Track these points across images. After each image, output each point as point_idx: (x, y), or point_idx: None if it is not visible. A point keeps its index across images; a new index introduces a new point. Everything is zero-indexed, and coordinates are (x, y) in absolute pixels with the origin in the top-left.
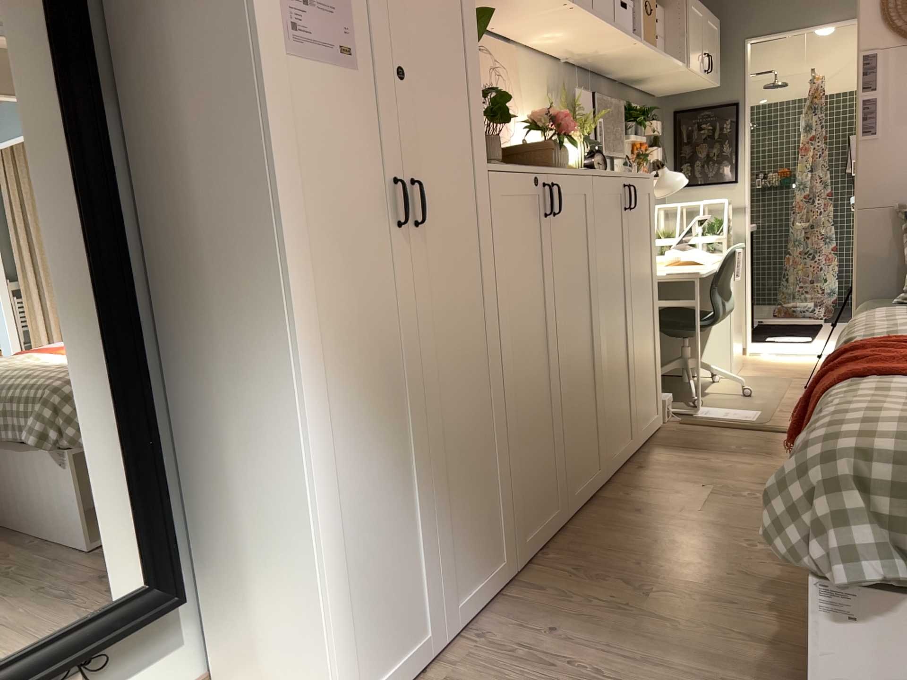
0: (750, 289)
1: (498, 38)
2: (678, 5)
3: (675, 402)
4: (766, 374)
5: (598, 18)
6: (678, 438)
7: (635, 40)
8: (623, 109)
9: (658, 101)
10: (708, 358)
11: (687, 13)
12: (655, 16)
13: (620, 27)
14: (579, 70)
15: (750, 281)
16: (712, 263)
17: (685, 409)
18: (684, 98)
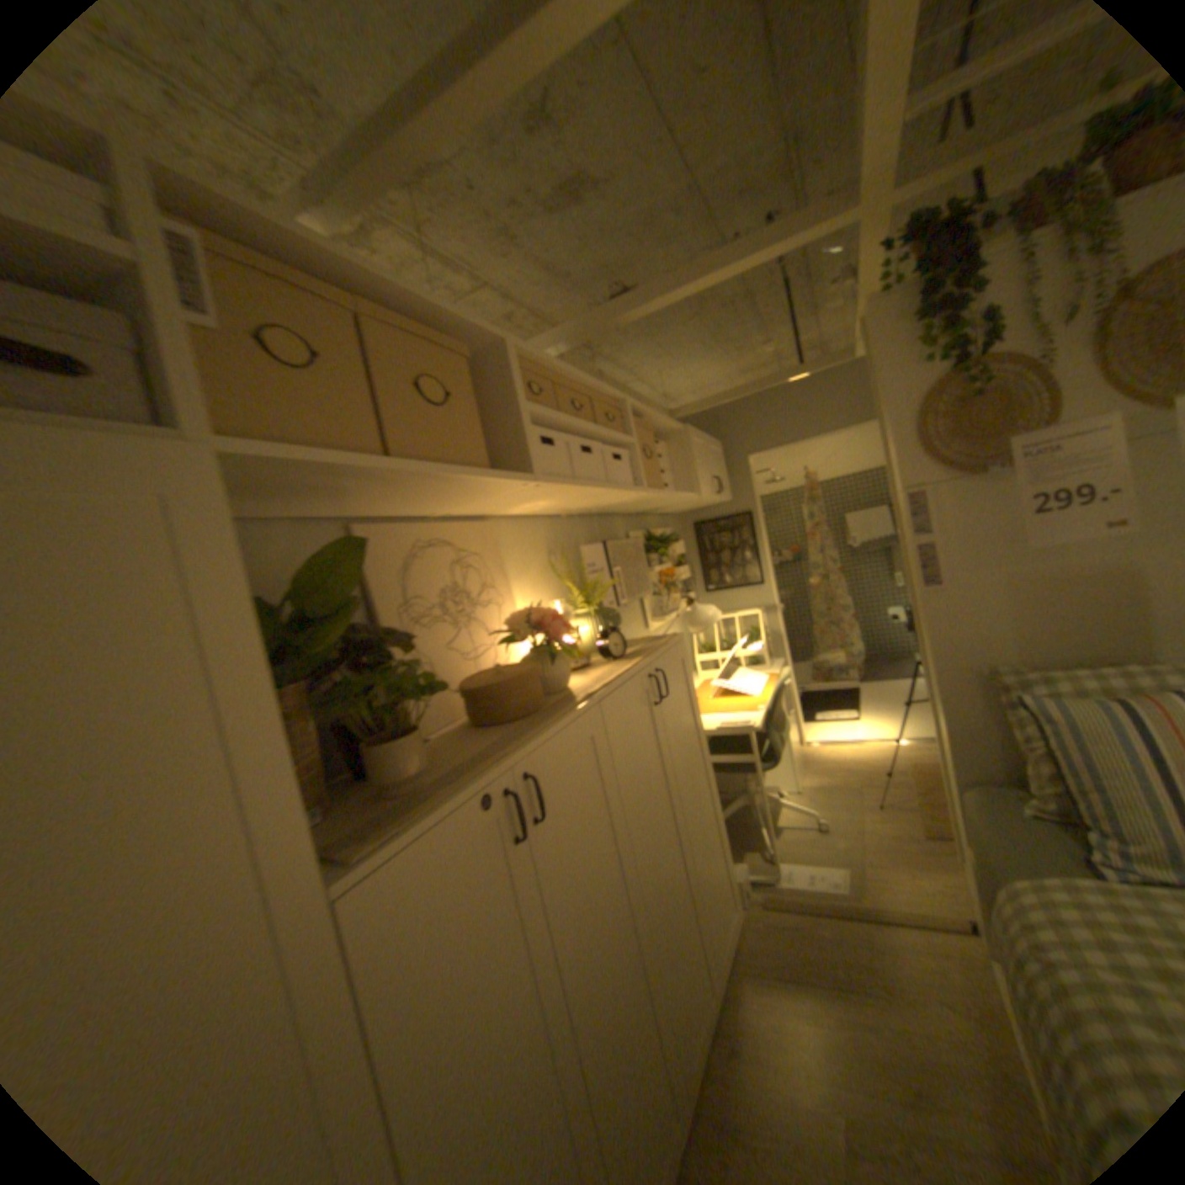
0: (794, 682)
1: (466, 517)
2: (680, 435)
3: (748, 855)
4: (831, 784)
5: (582, 483)
6: (764, 951)
7: (638, 490)
8: (644, 539)
9: (677, 515)
10: (770, 775)
11: (691, 443)
12: (657, 454)
13: (618, 480)
14: (587, 516)
15: (793, 674)
16: (759, 693)
17: (762, 871)
18: (701, 510)
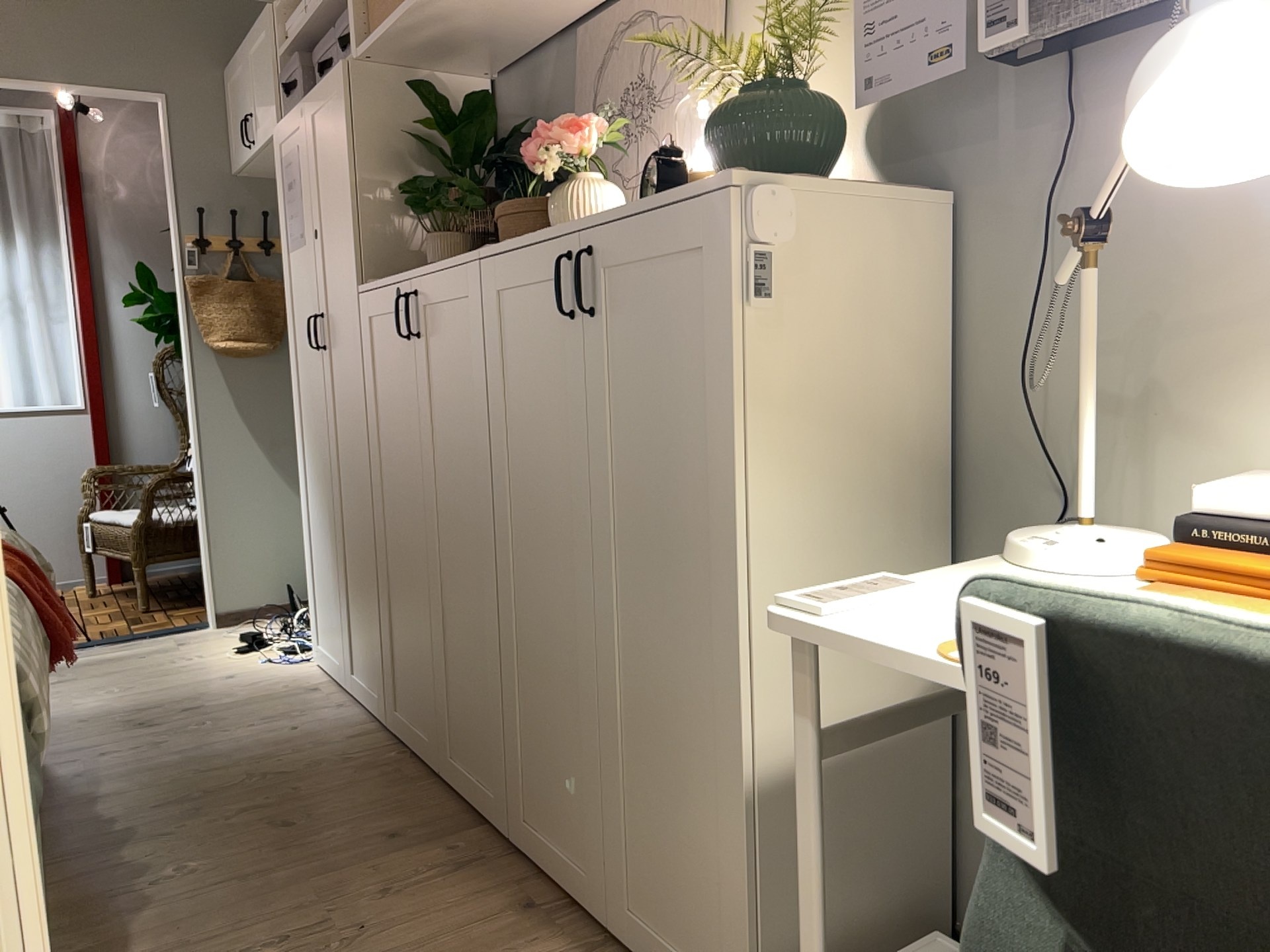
0: None
1: None
2: None
3: None
4: None
5: None
6: None
7: None
8: None
9: None
10: None
11: None
12: None
13: None
14: None
15: None
16: None
17: None
18: None
